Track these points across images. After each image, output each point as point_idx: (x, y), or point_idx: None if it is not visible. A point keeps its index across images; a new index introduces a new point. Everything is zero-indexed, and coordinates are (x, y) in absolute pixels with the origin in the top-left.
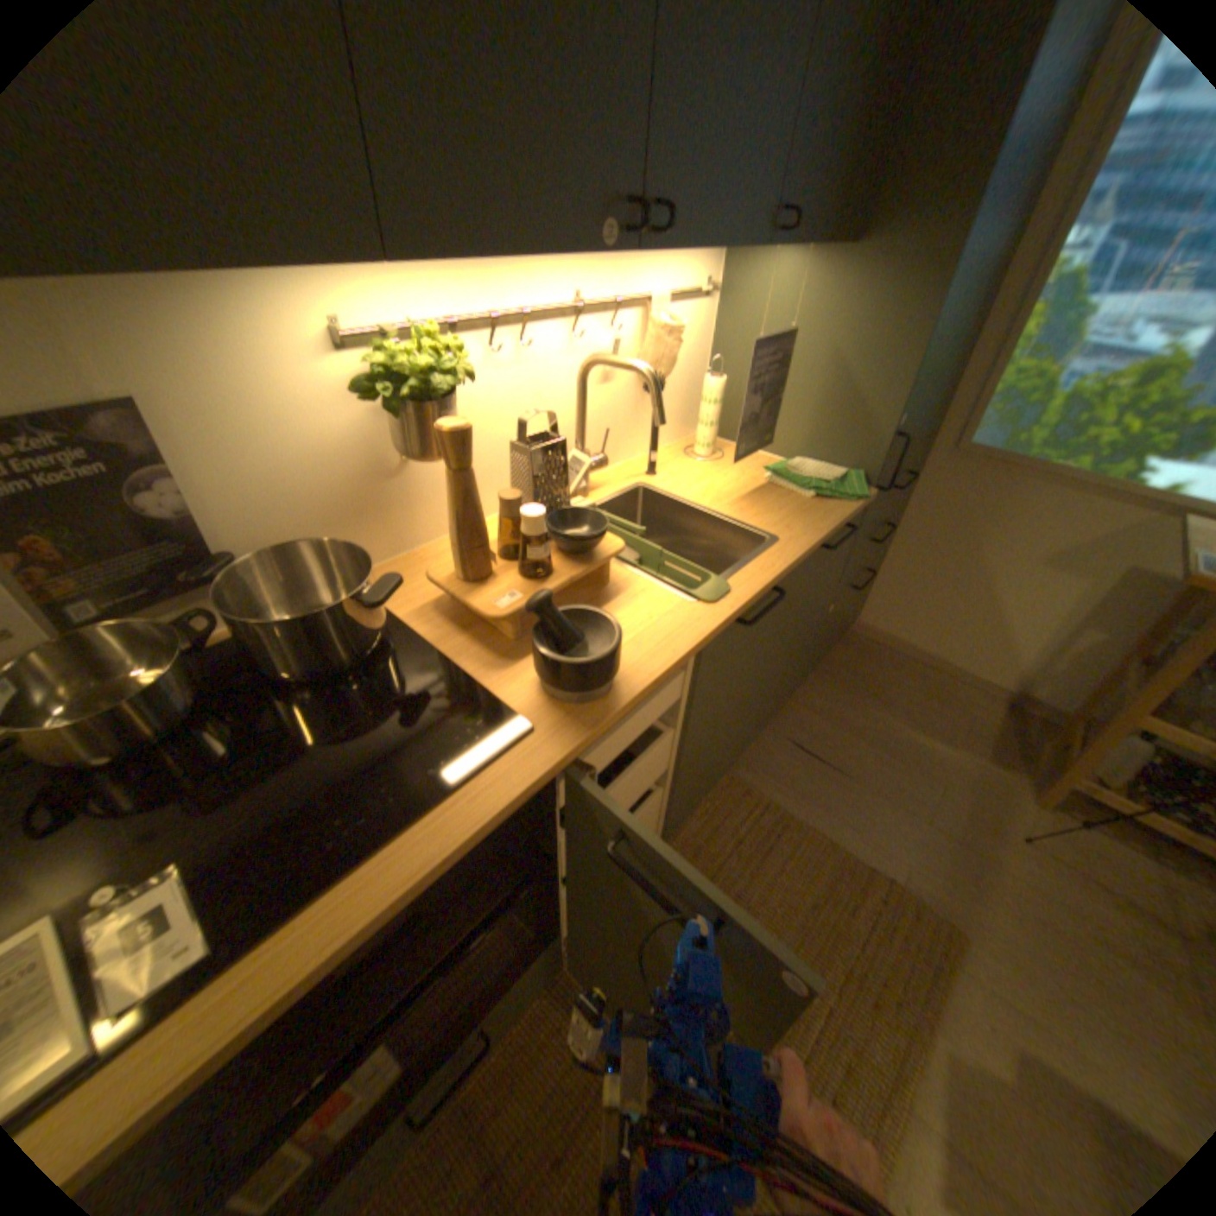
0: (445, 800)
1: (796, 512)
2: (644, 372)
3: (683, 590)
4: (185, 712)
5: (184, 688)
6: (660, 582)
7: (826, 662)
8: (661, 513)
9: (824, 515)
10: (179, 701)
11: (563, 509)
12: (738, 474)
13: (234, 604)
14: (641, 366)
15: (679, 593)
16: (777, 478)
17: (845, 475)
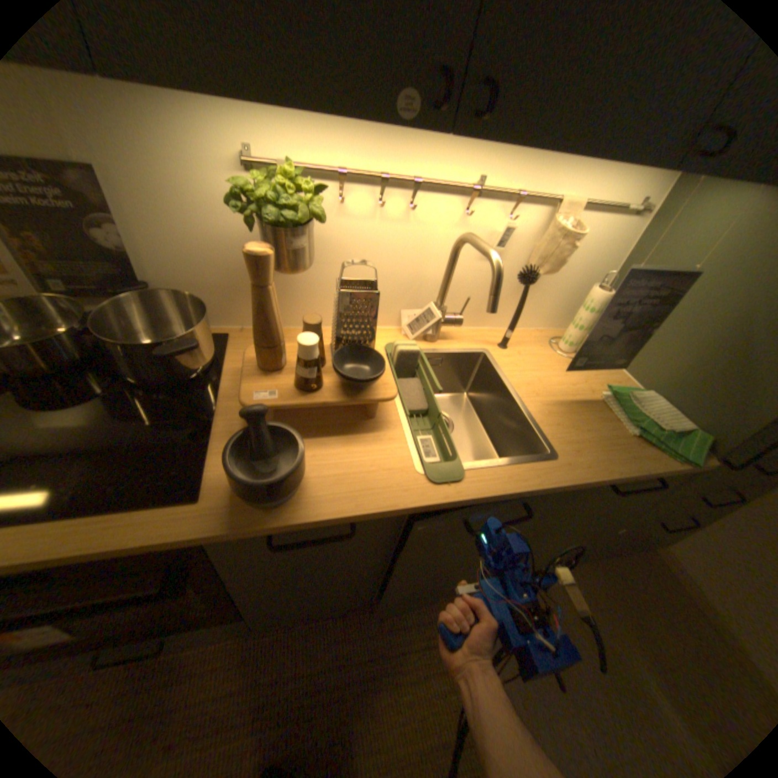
0: (93, 516)
1: (605, 441)
2: (494, 261)
3: (422, 457)
4: (73, 366)
5: (78, 352)
6: (413, 440)
7: (612, 563)
8: (490, 381)
9: (632, 459)
10: (71, 358)
11: (363, 346)
12: (582, 379)
13: (120, 315)
14: (496, 255)
15: (417, 458)
16: (615, 400)
17: (691, 432)
